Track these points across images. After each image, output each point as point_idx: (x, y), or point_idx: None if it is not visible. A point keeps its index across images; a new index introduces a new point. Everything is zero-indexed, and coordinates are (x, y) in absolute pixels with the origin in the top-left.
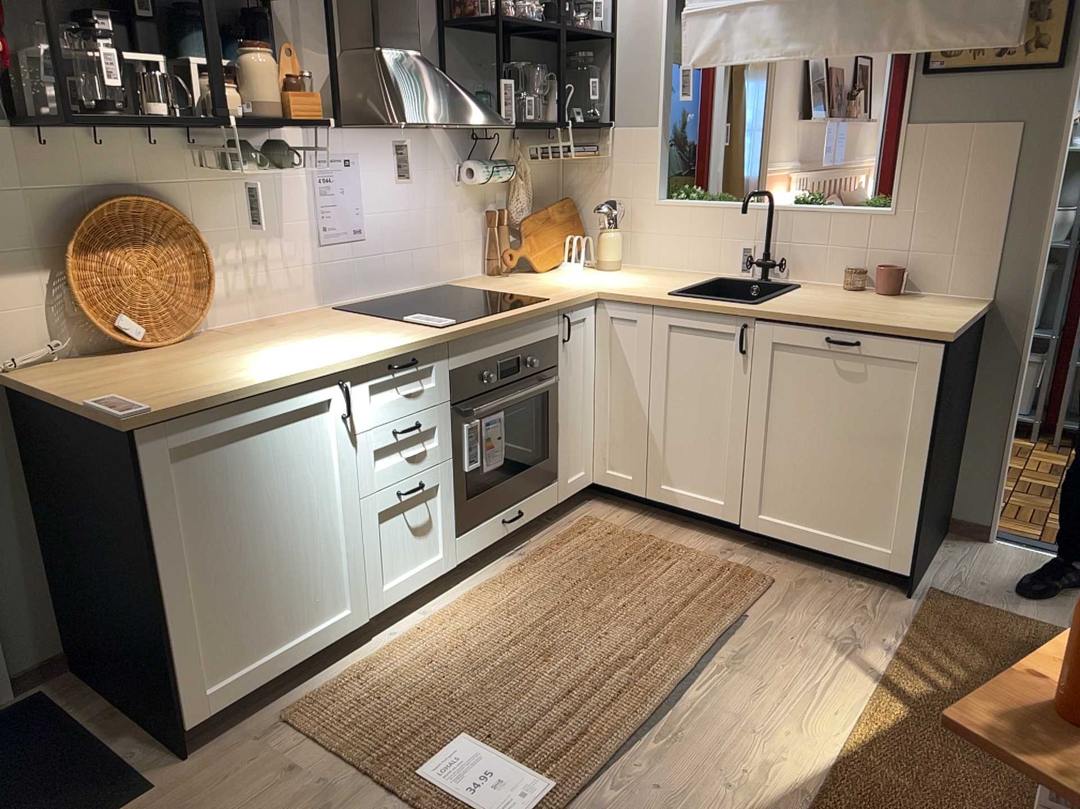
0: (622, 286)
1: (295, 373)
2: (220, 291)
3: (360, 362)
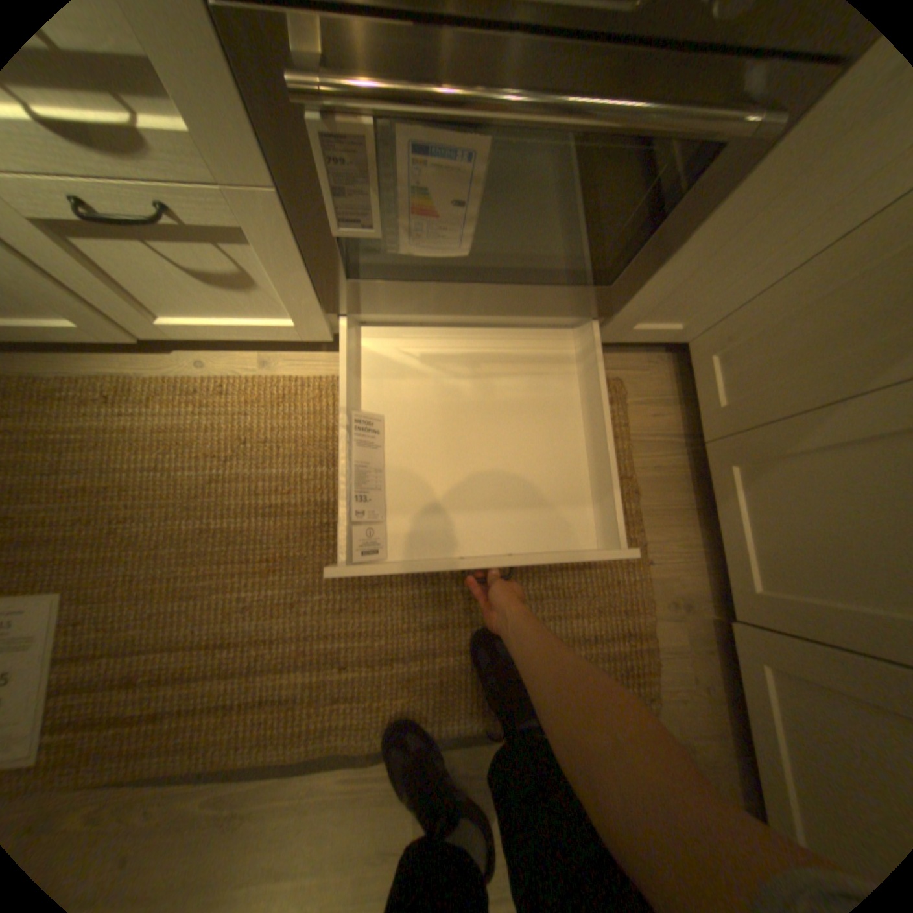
0: None
1: None
2: None
3: None
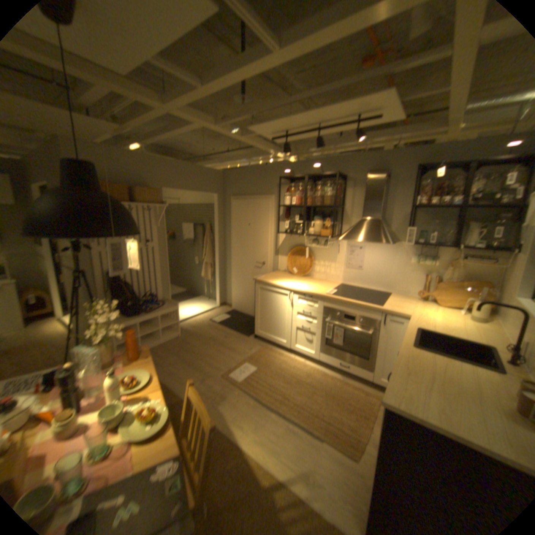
0: (429, 321)
1: (280, 285)
2: (317, 270)
3: (294, 290)
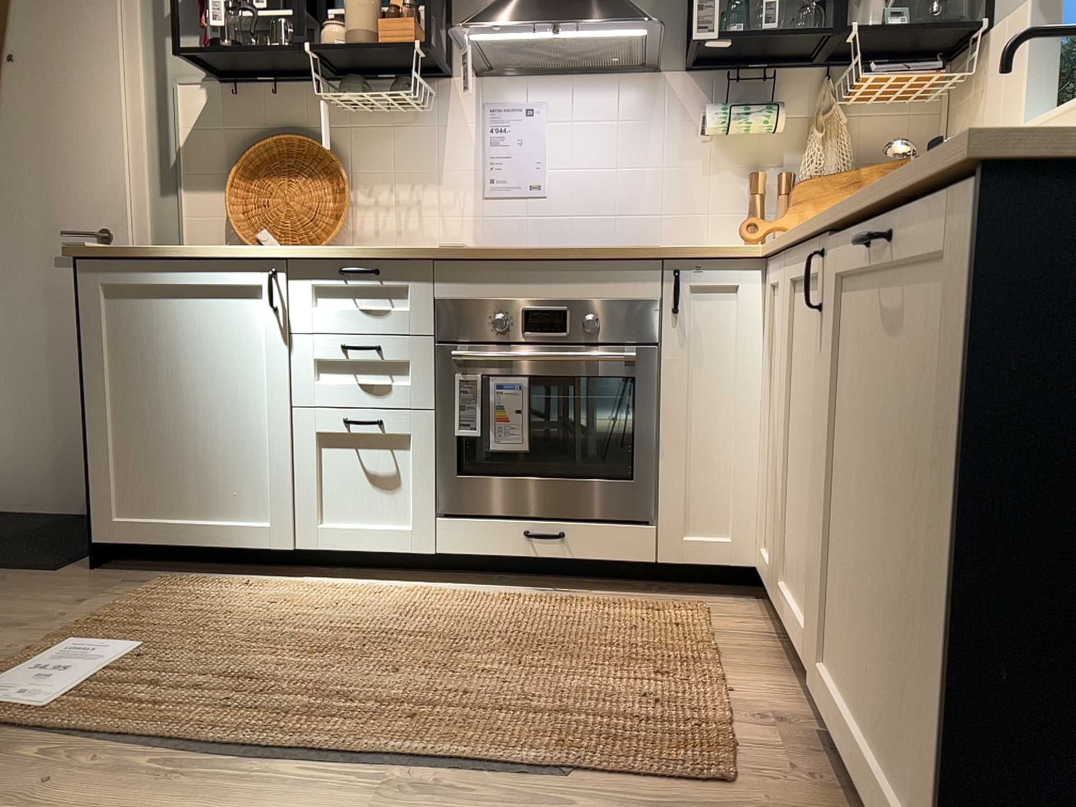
0: None
1: (221, 248)
2: (367, 228)
3: (295, 254)
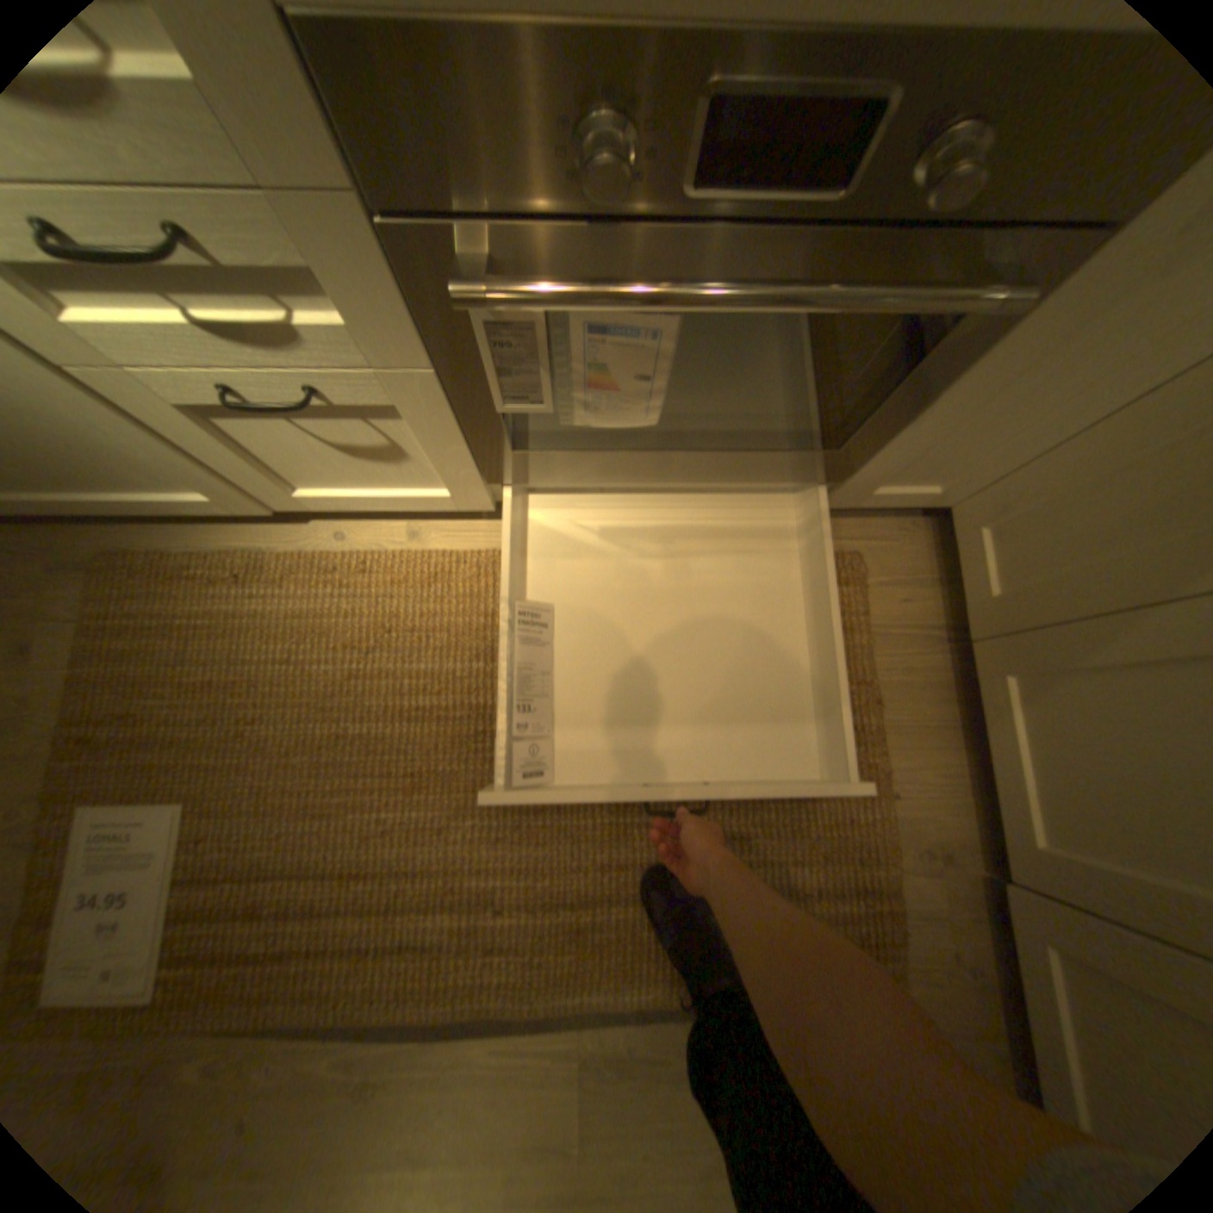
0: None
1: None
2: None
3: None
